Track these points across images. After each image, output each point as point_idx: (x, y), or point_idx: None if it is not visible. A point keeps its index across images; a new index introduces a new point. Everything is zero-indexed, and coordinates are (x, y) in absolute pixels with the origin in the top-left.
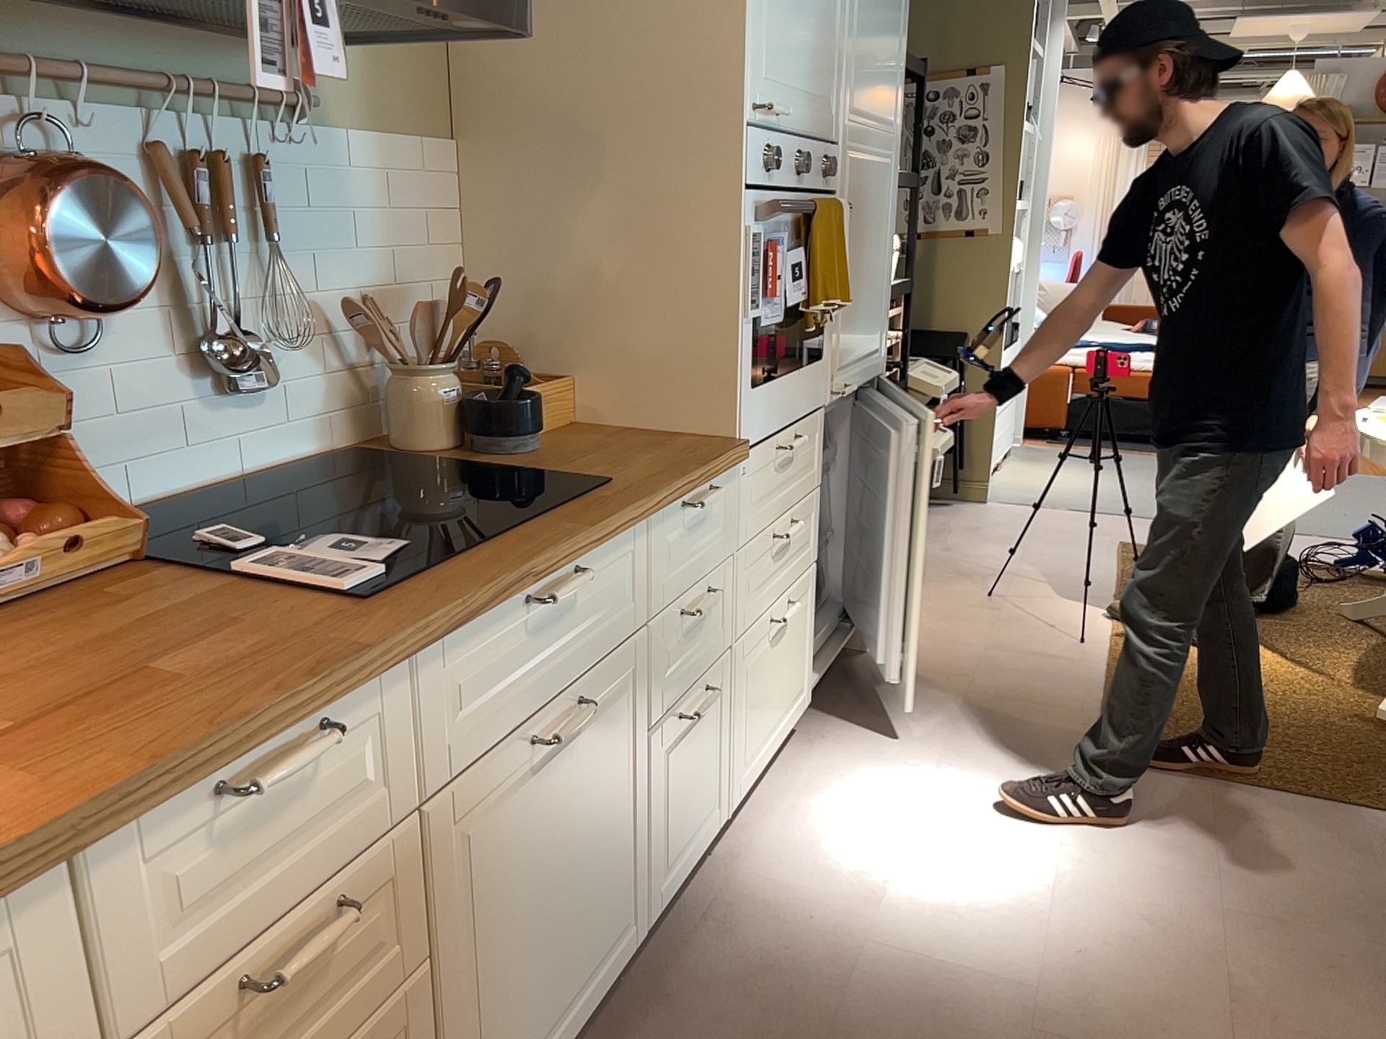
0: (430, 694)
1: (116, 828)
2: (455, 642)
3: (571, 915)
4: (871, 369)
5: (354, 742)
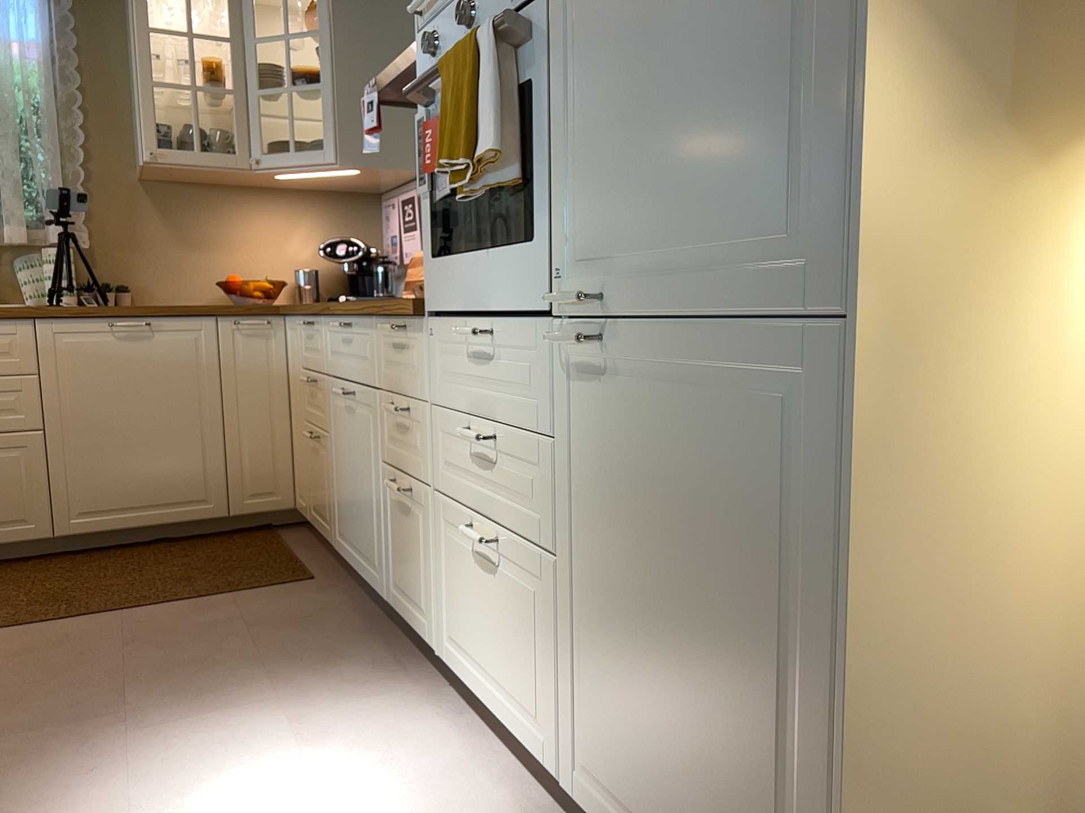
0: (326, 336)
1: (294, 313)
2: (329, 323)
3: (357, 504)
4: (745, 291)
5: (318, 334)
